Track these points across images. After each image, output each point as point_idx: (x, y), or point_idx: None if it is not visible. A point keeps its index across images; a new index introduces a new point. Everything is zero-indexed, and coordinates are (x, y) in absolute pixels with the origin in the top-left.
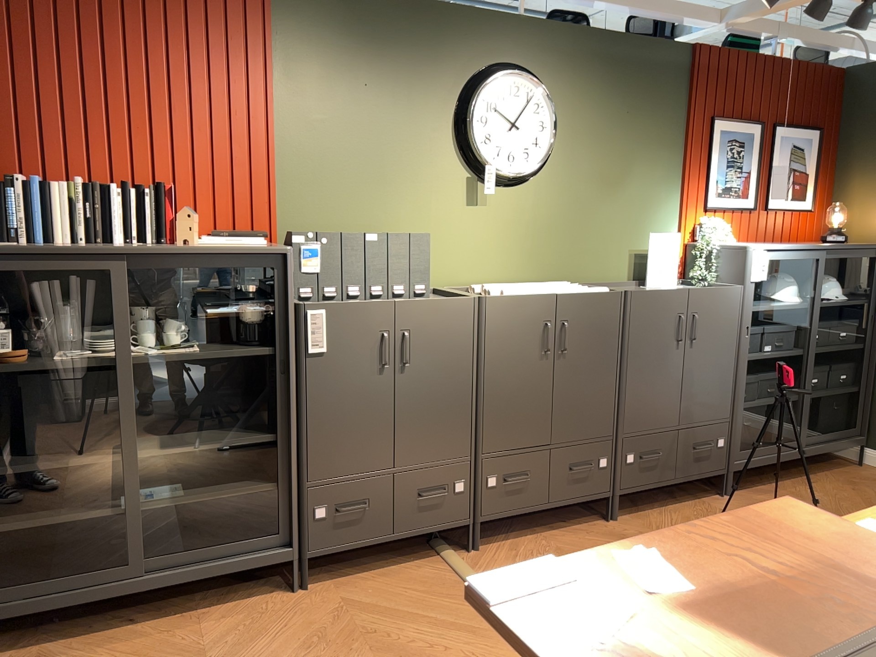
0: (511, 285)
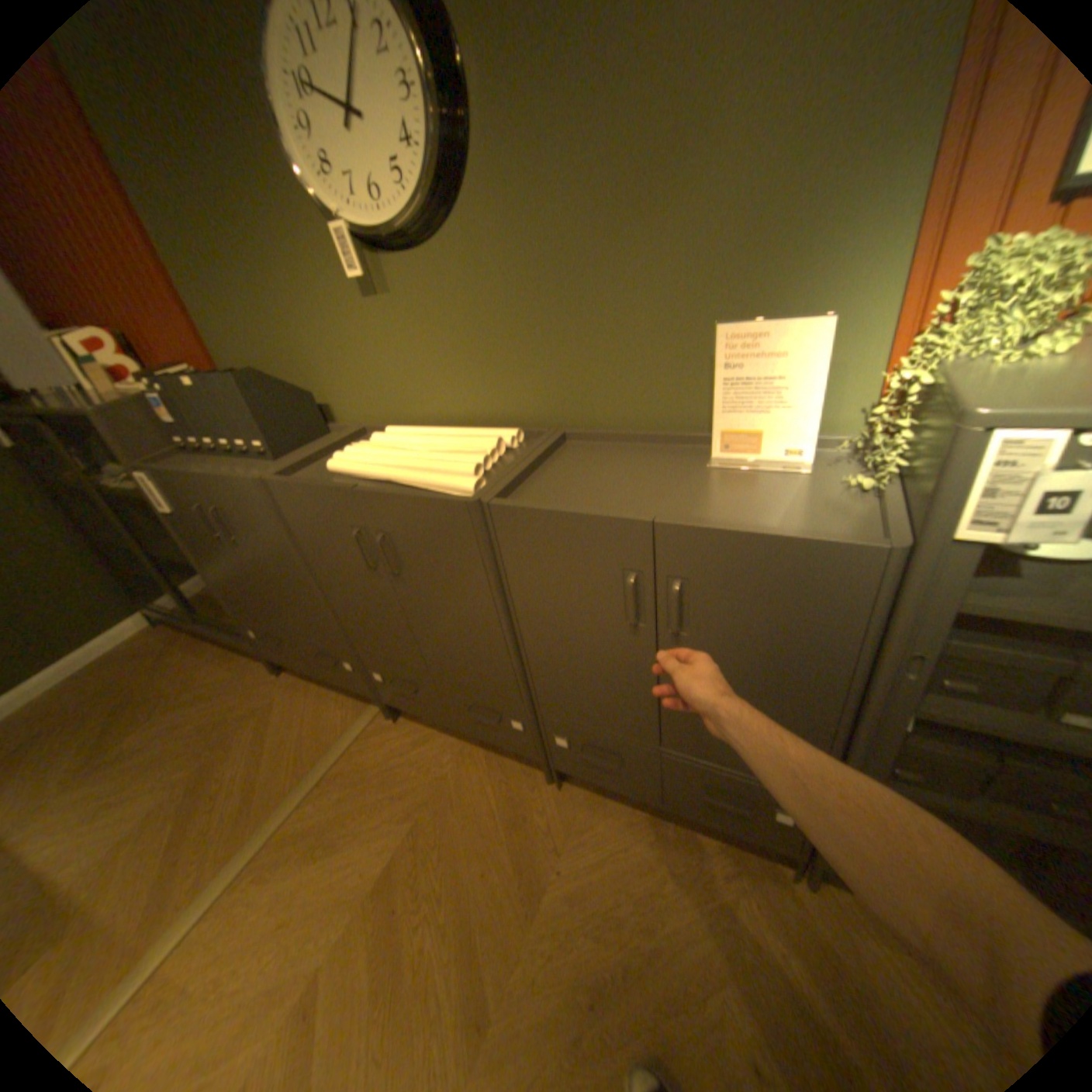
0: (402, 439)
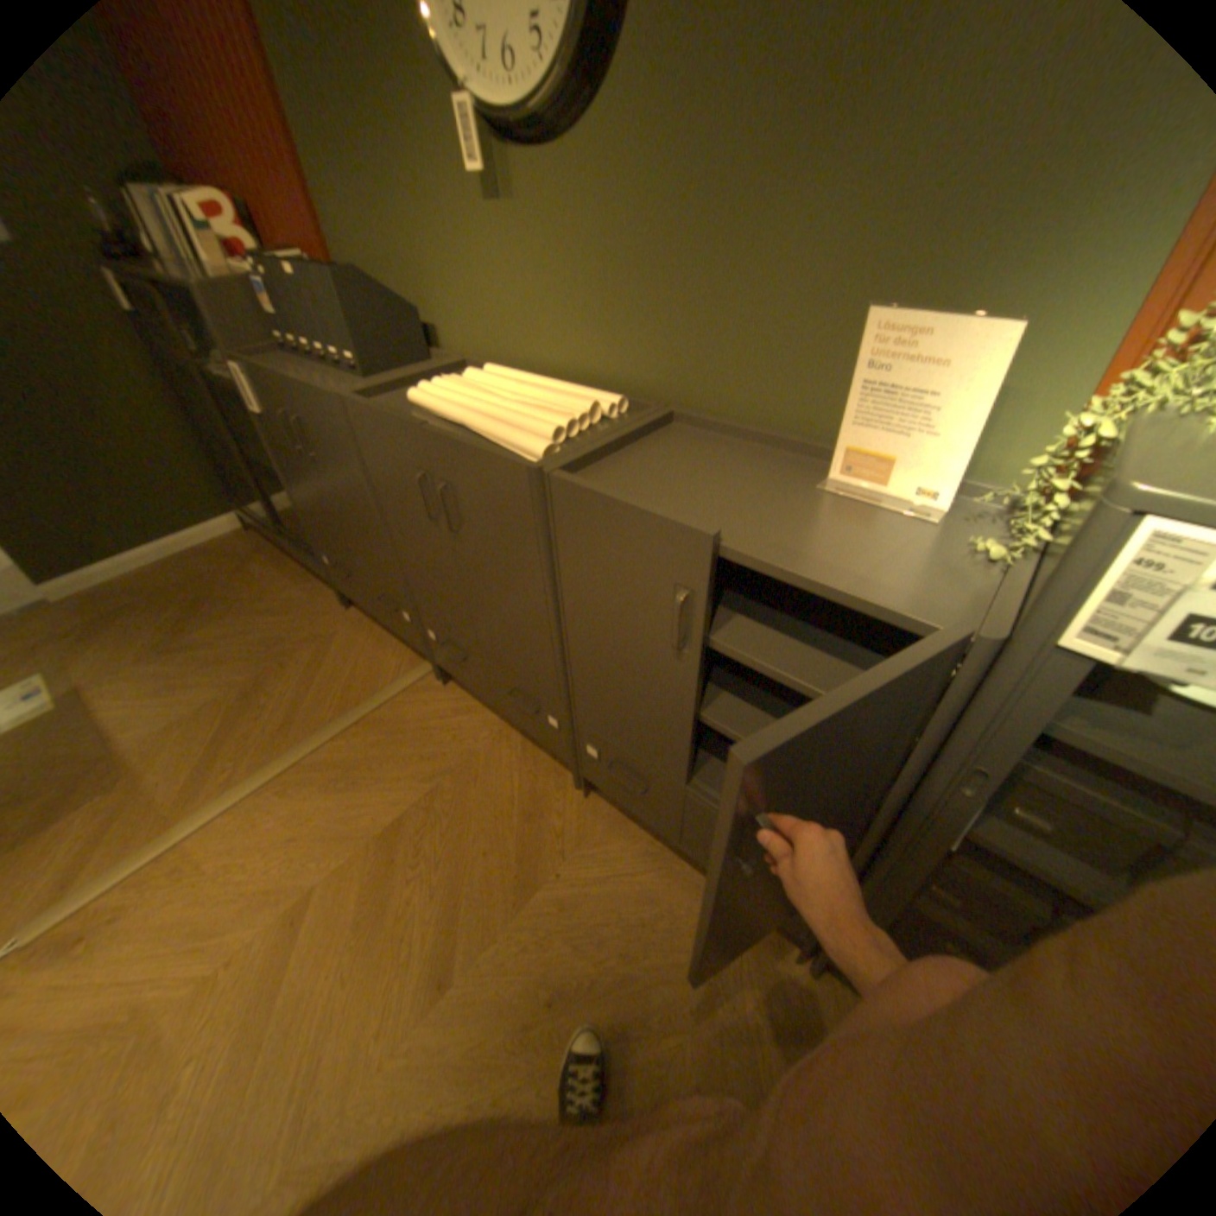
0: (495, 381)
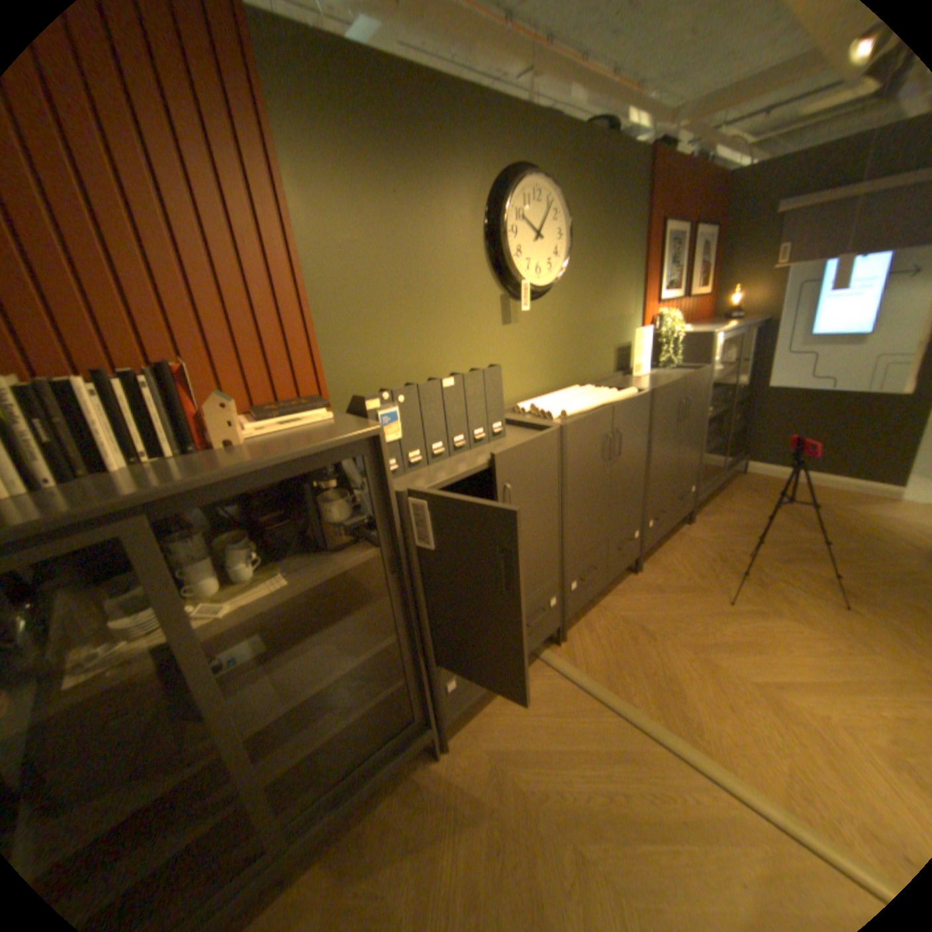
0: (554, 399)
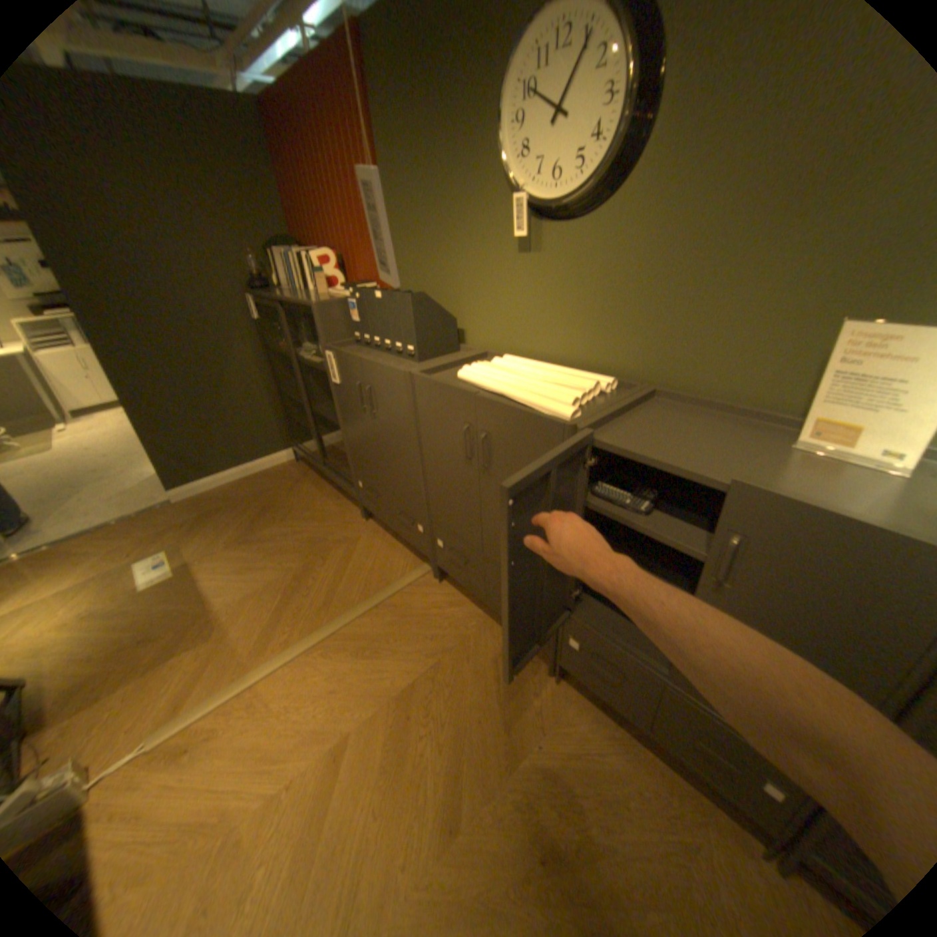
0: (516, 366)
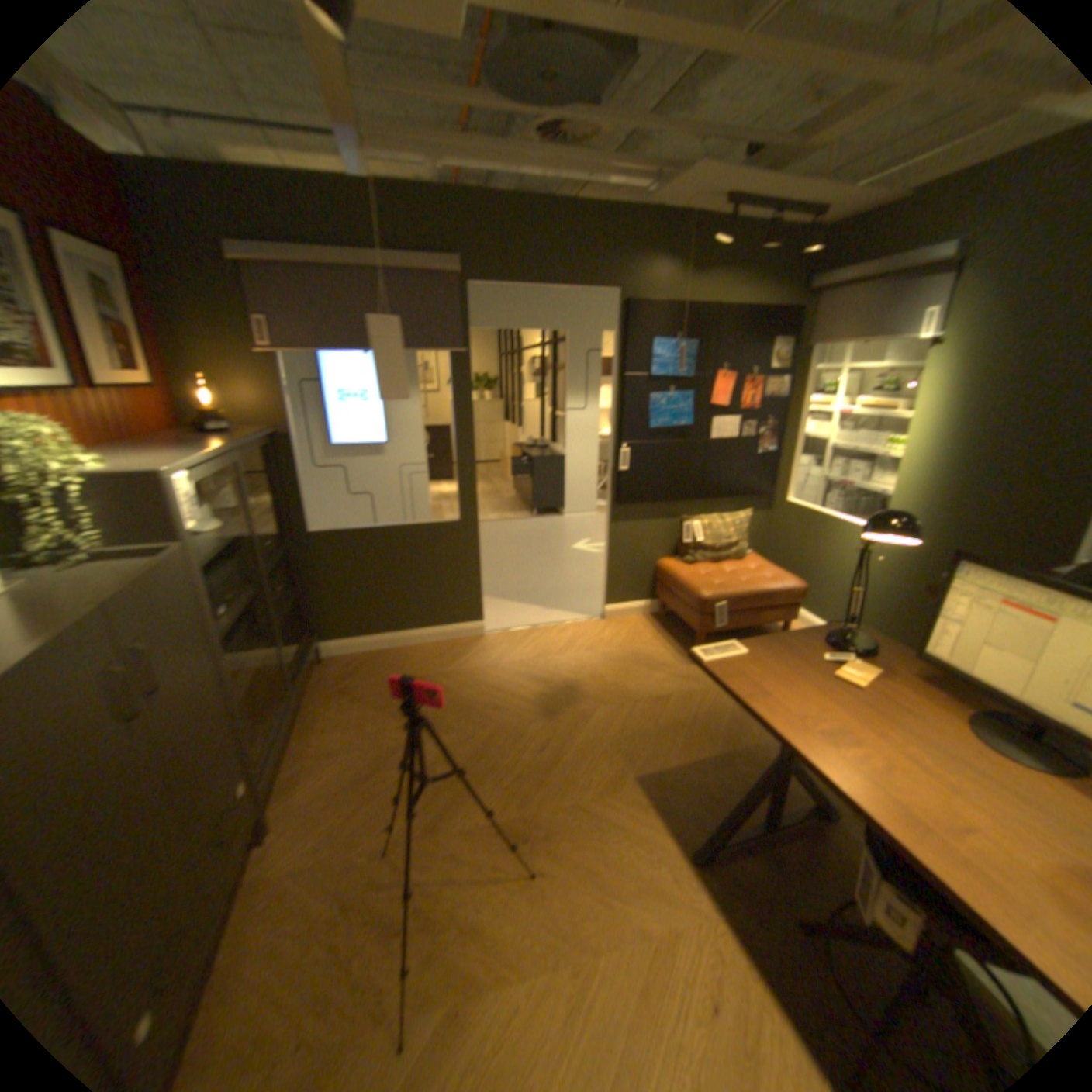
0: None
